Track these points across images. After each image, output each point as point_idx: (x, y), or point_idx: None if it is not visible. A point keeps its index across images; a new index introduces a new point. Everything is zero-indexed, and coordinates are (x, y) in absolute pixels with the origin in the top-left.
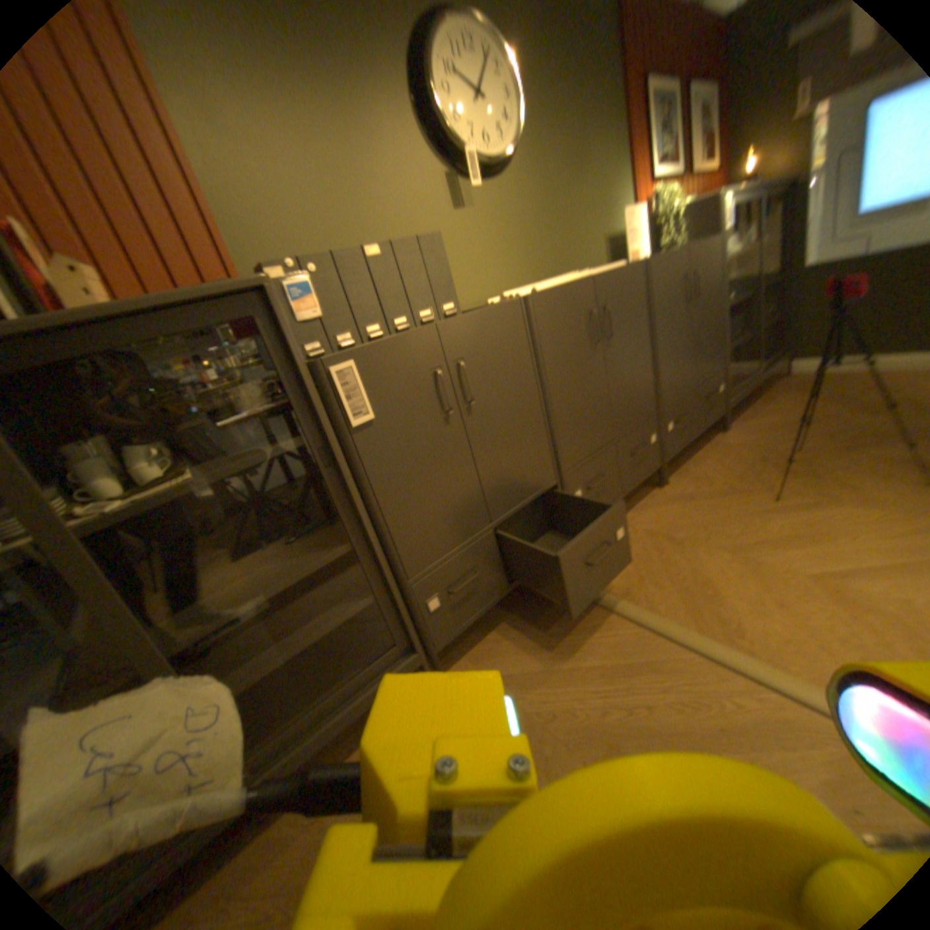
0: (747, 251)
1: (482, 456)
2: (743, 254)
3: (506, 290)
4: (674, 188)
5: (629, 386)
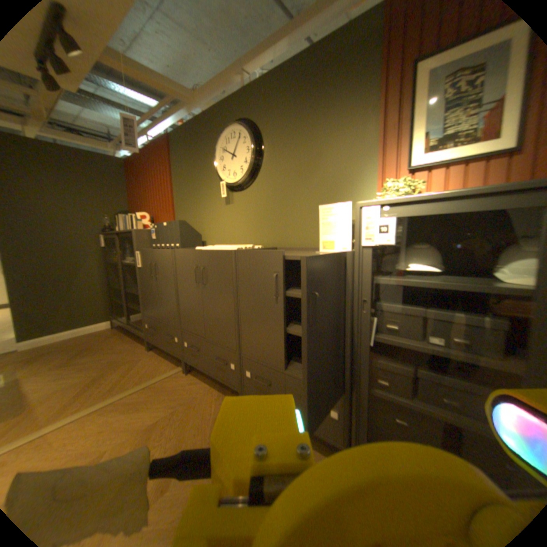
0: (485, 288)
1: (159, 295)
2: (465, 290)
3: (241, 243)
4: (389, 185)
5: (217, 317)
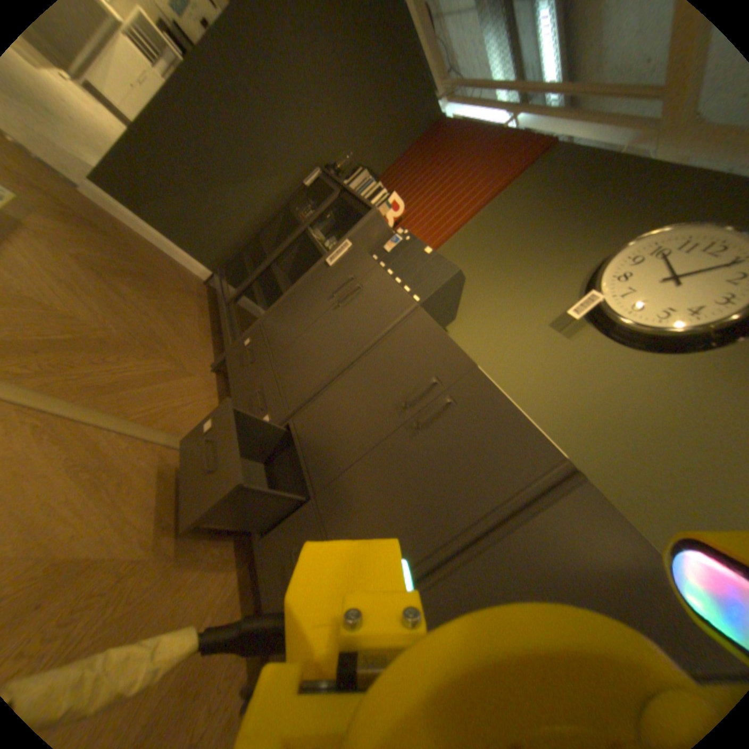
0: None
1: (310, 331)
2: None
3: None
4: None
5: (375, 502)
